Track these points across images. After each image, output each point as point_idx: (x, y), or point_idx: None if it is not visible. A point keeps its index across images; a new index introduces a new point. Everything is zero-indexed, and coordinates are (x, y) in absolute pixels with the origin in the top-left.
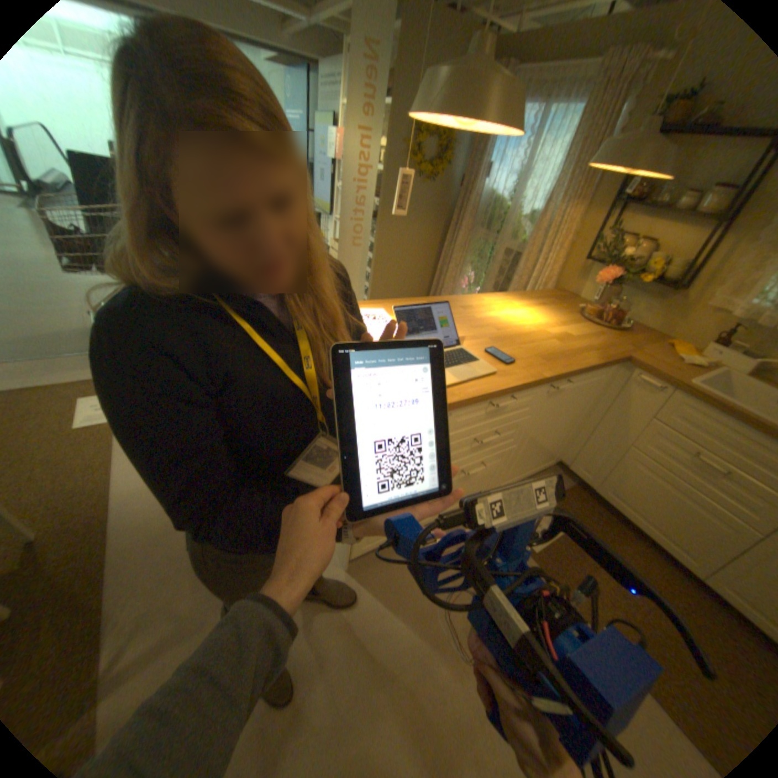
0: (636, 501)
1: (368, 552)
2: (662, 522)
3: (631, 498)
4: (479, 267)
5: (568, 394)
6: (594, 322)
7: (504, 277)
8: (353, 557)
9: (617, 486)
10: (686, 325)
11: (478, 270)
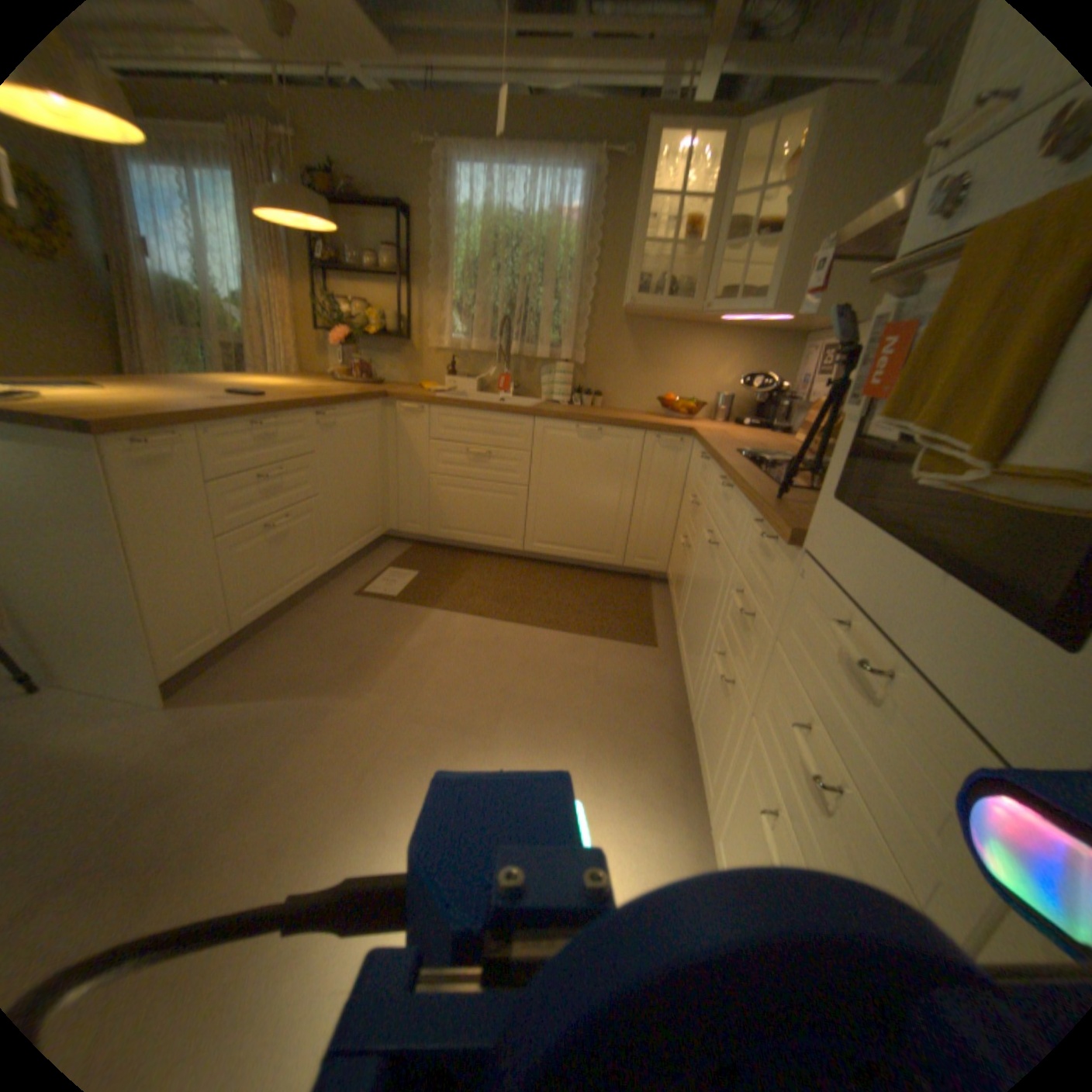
0: (455, 521)
1: (183, 665)
2: (478, 524)
3: (451, 520)
4: None
5: (342, 428)
6: (348, 381)
7: None
8: (161, 672)
9: (437, 518)
10: (424, 371)
11: None
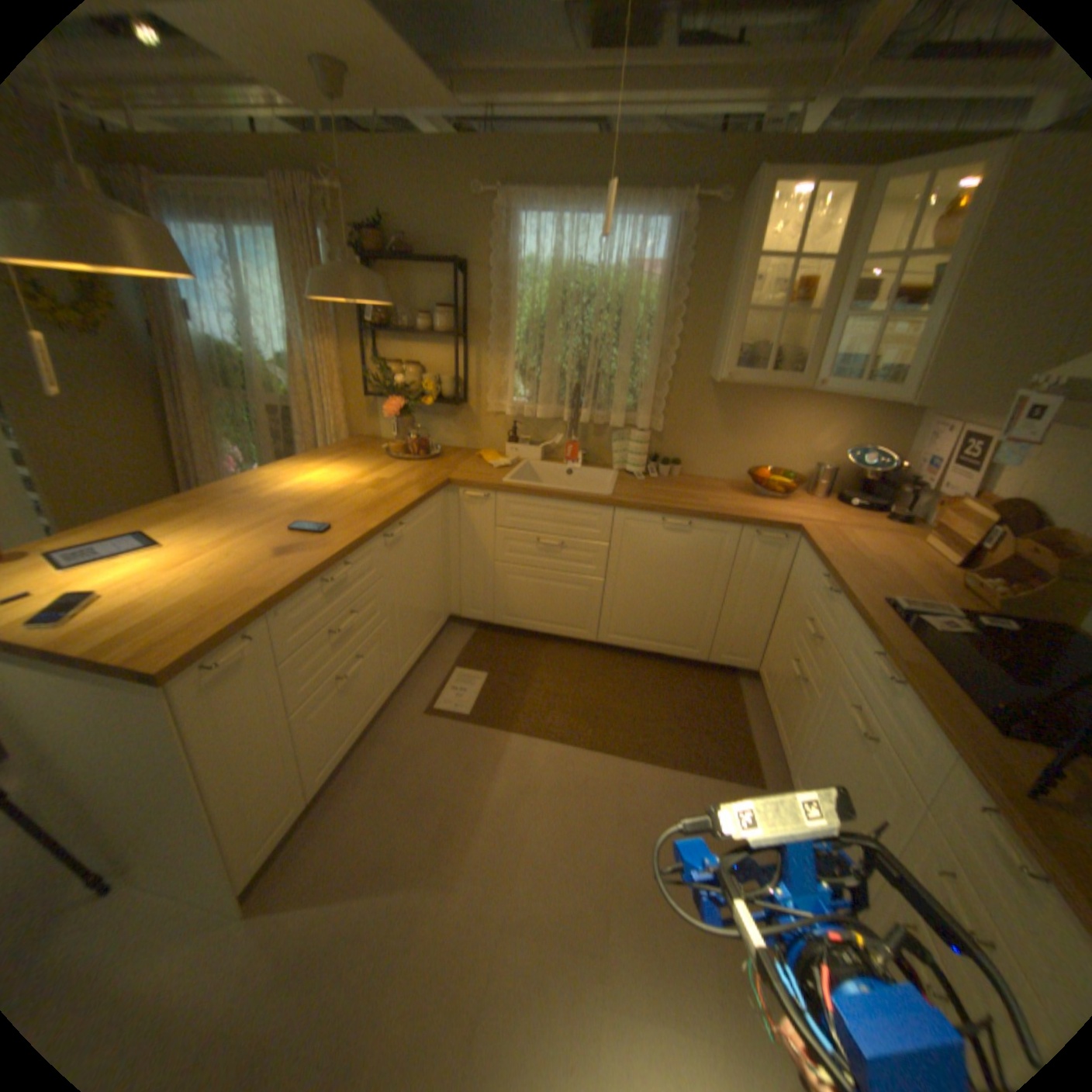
0: (523, 610)
1: (260, 865)
2: (548, 615)
3: (519, 609)
4: (241, 438)
5: (408, 539)
6: (404, 460)
7: (283, 441)
8: (239, 887)
9: (504, 607)
10: (482, 436)
11: (242, 443)
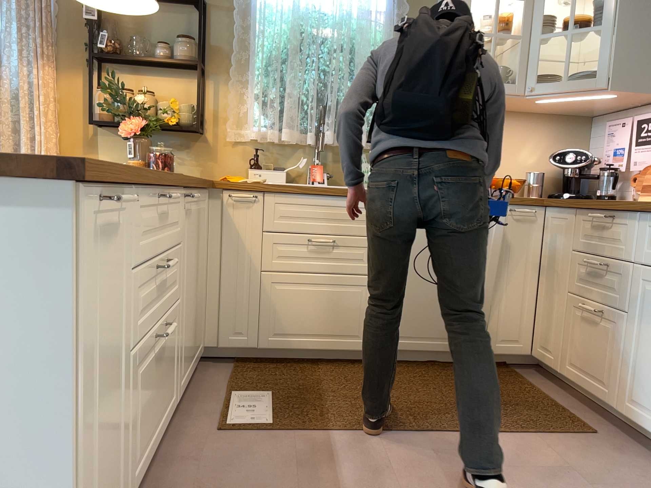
0: (293, 325)
1: None
2: (321, 326)
3: (288, 325)
4: None
5: (191, 218)
6: None
7: None
8: None
9: (270, 325)
10: (220, 166)
11: None
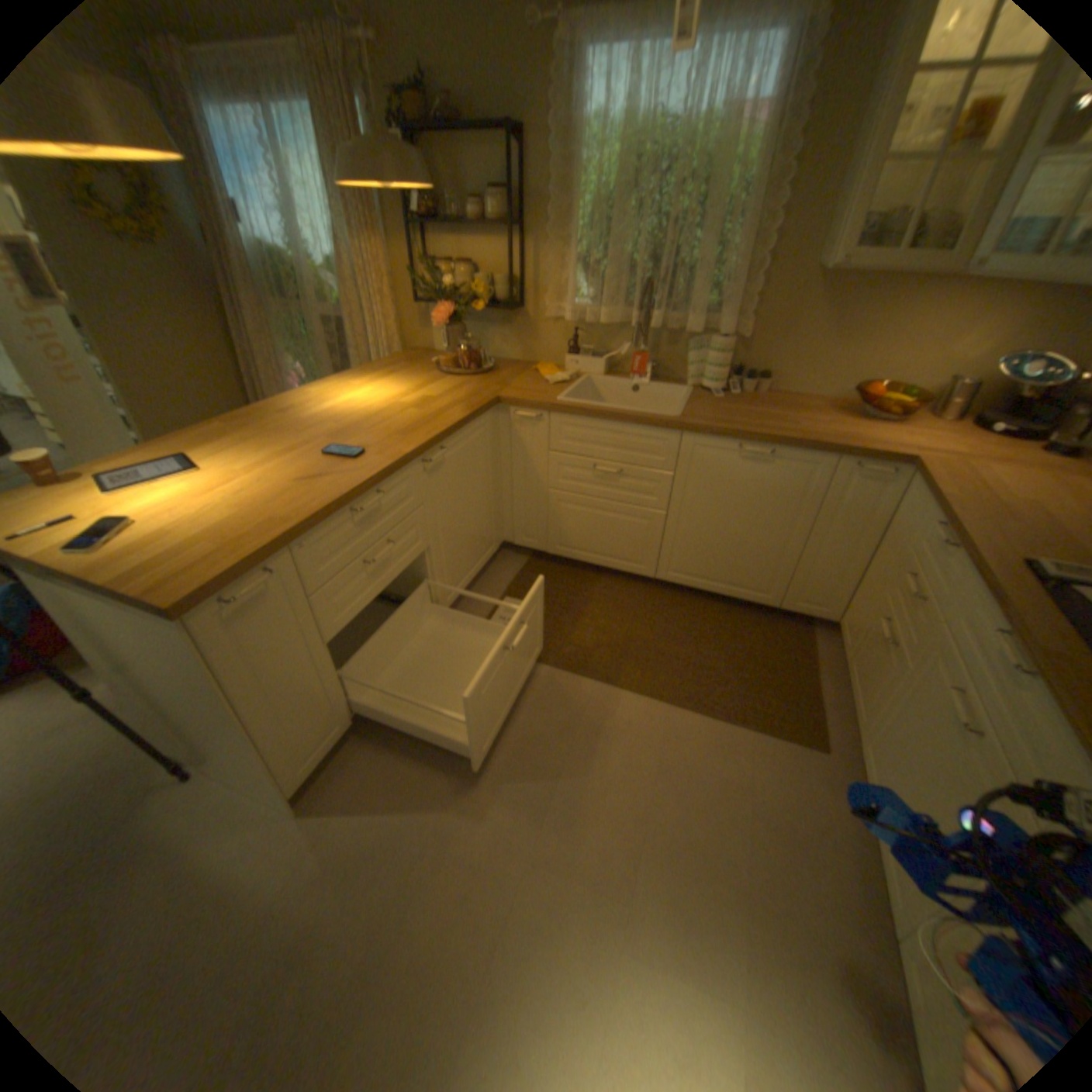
0: (577, 542)
1: (310, 774)
2: (604, 548)
3: (573, 541)
4: (301, 354)
5: (452, 464)
6: (455, 376)
7: (340, 356)
8: (289, 793)
9: (557, 537)
10: (540, 347)
11: (303, 359)
